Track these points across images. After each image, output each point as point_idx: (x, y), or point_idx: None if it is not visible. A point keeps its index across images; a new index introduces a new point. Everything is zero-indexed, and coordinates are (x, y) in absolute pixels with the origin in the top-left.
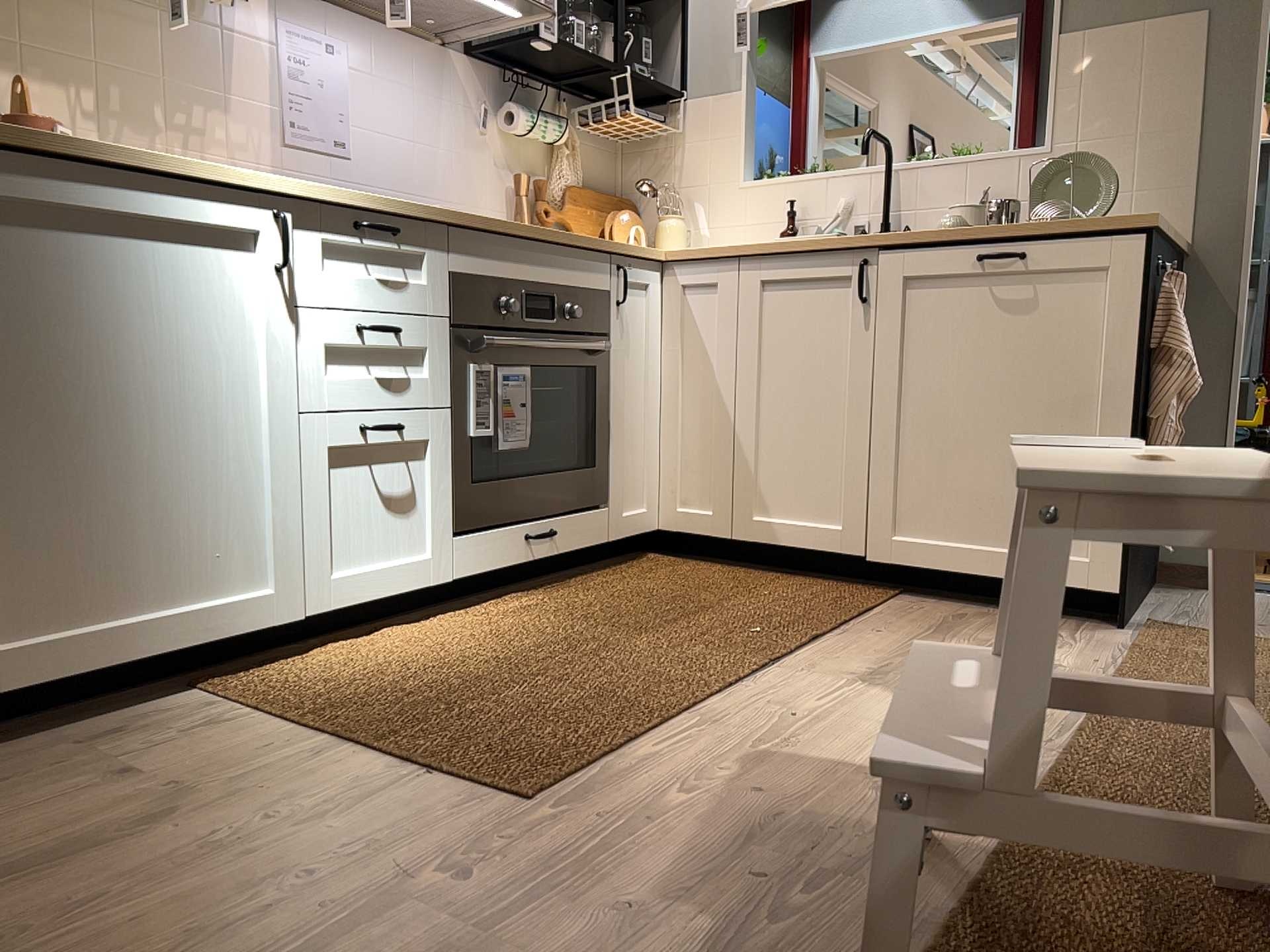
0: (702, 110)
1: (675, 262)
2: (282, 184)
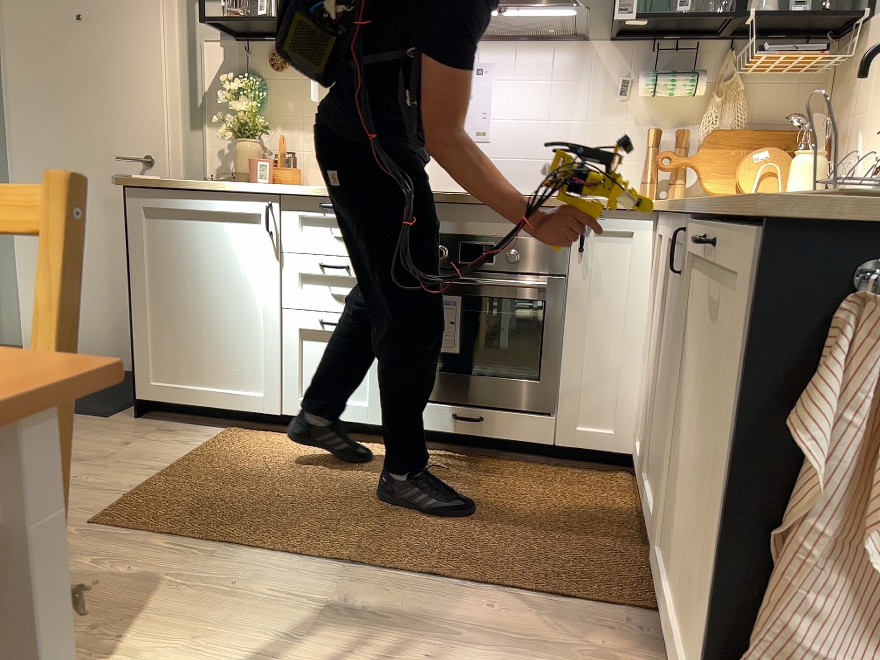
0: (879, 25)
1: (660, 215)
2: (284, 185)
